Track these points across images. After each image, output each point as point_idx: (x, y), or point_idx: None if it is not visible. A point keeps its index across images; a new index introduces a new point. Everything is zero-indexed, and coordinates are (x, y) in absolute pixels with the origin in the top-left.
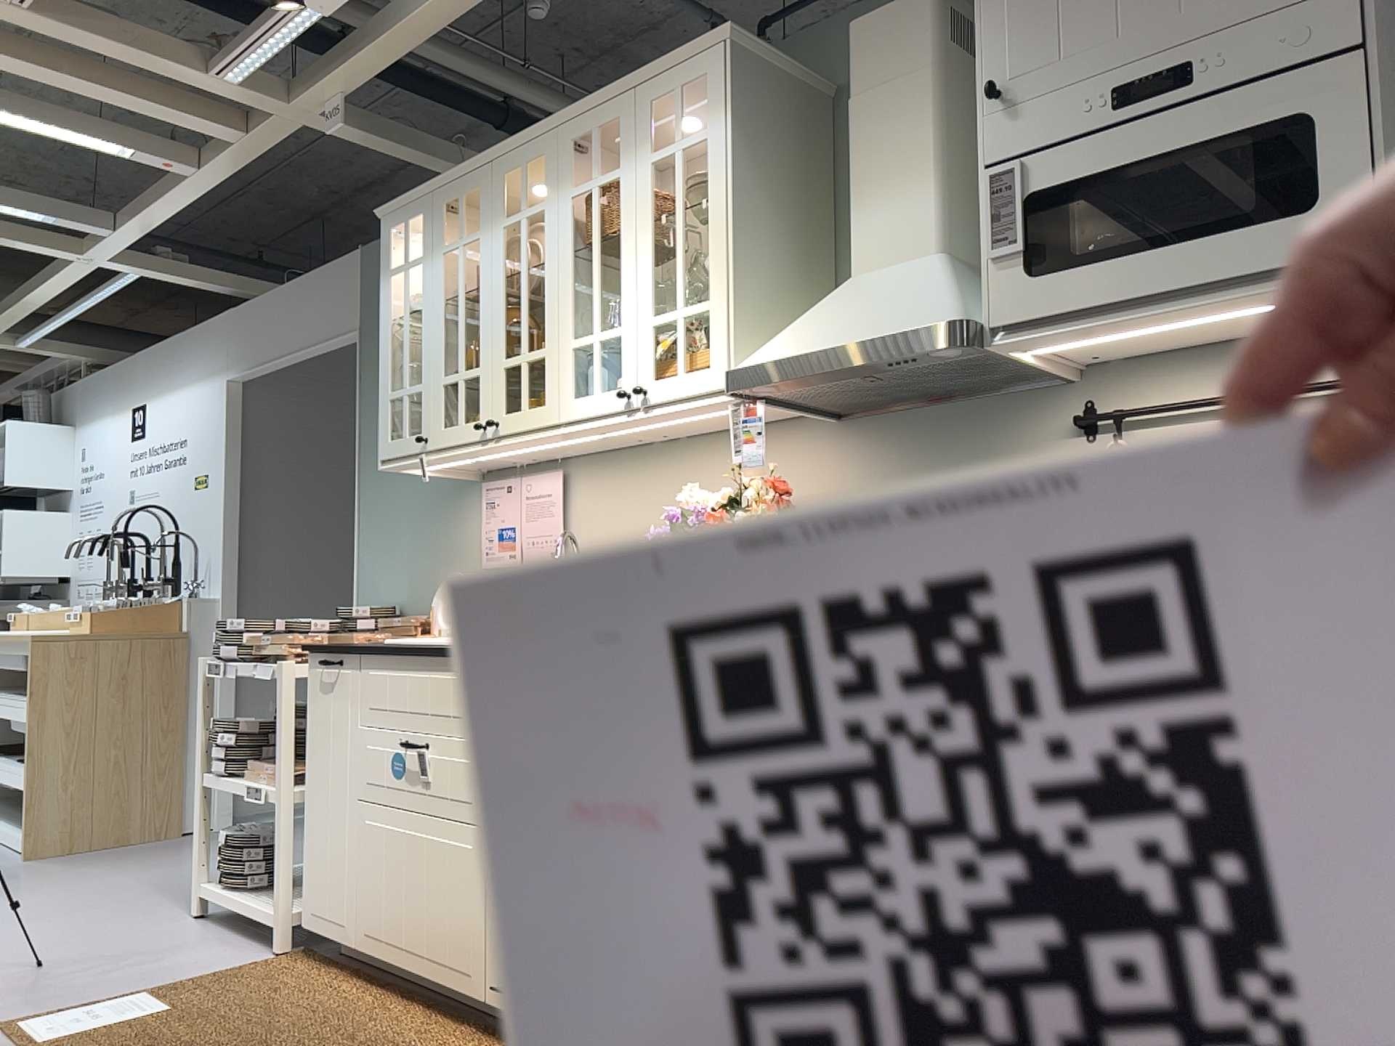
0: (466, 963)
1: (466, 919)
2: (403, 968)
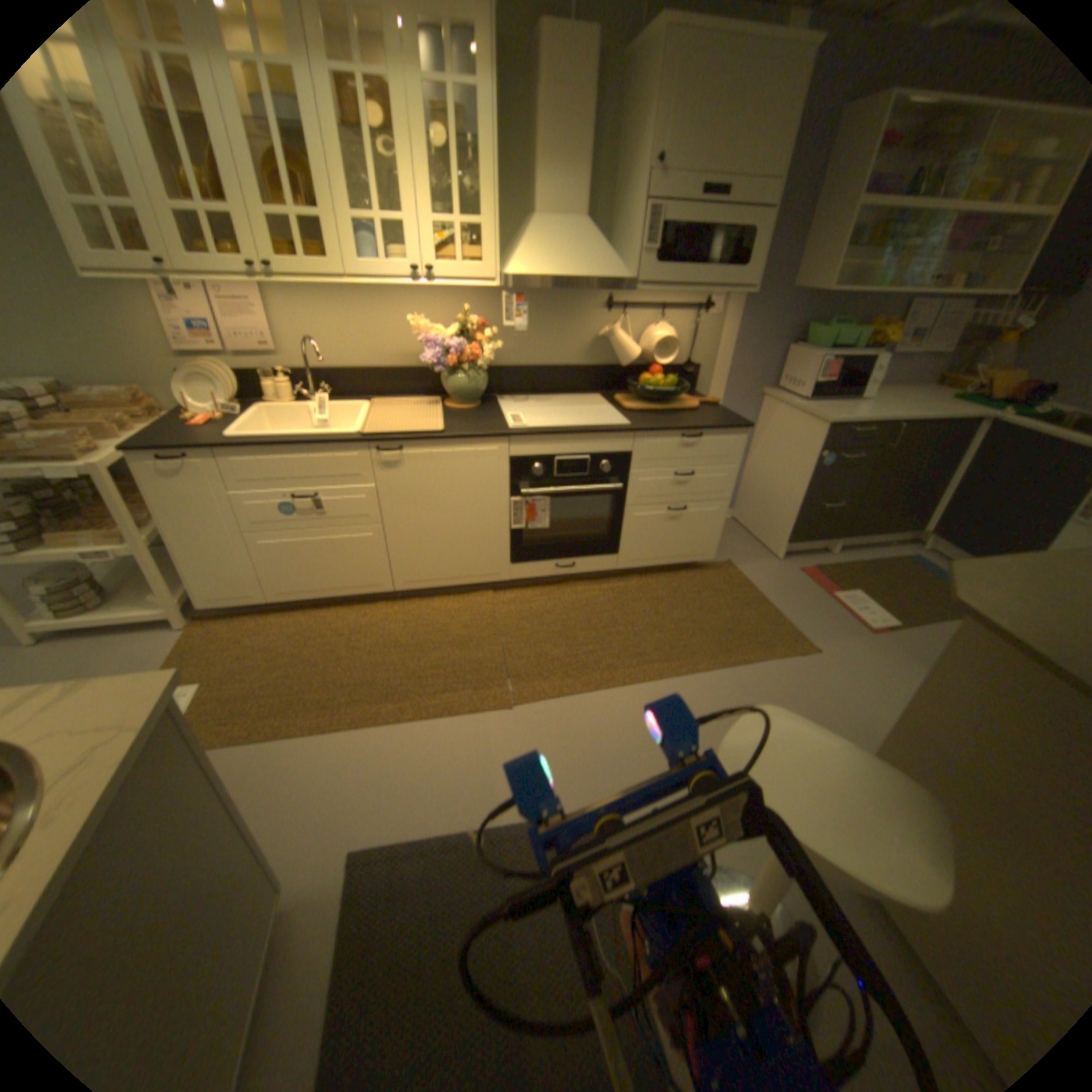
0: (378, 582)
1: (375, 566)
2: (322, 599)
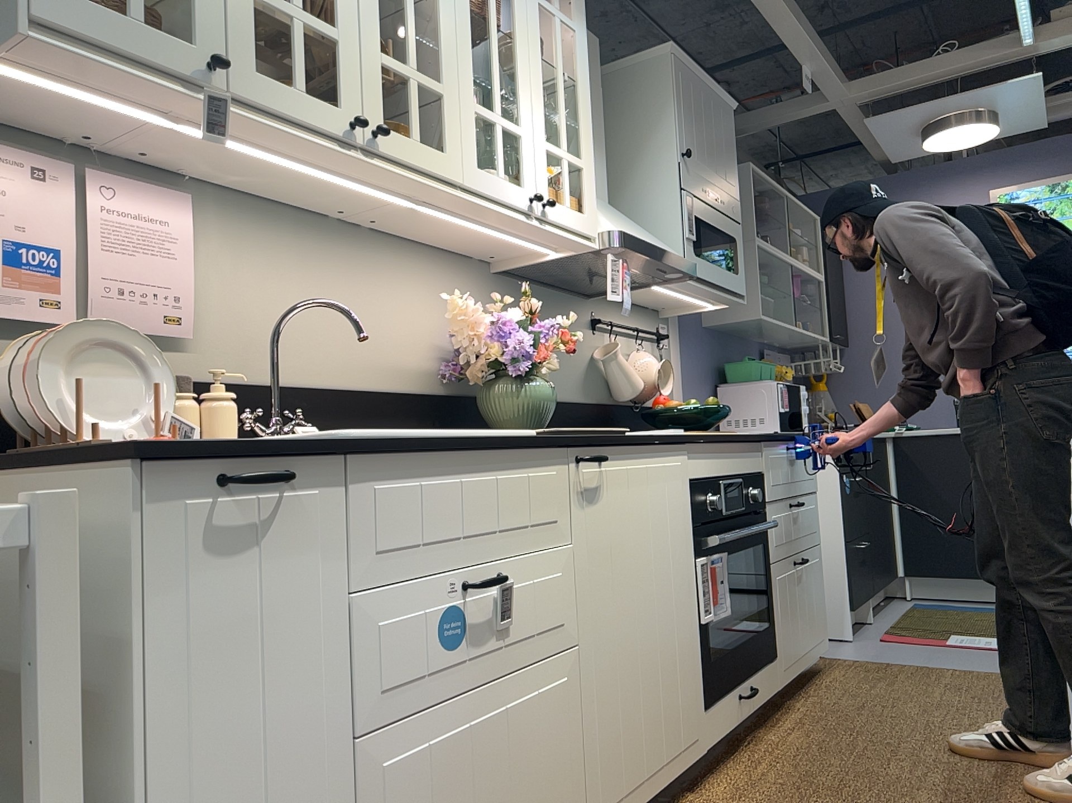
0: None
1: (565, 772)
2: None
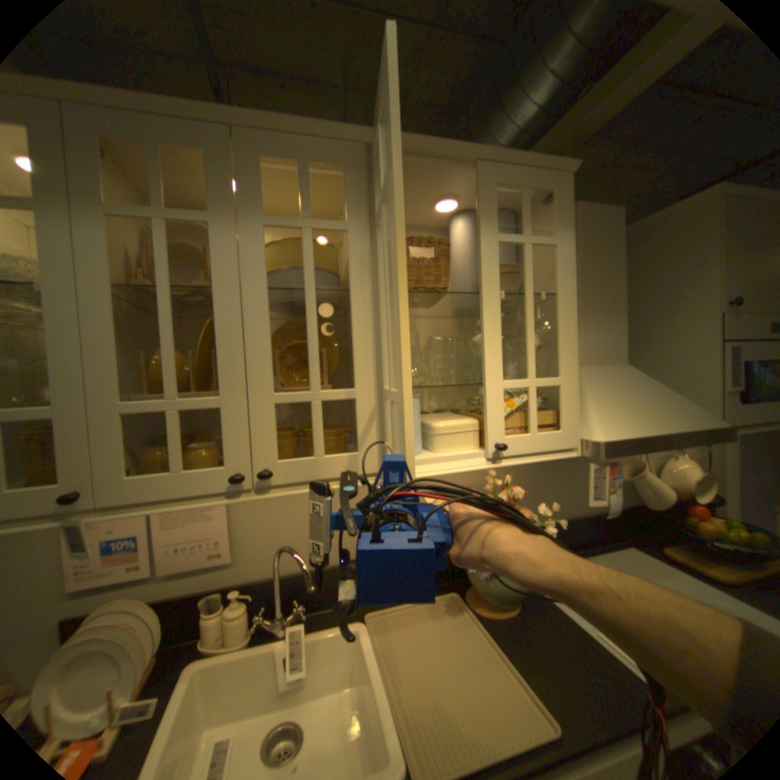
0: None
1: None
2: None
